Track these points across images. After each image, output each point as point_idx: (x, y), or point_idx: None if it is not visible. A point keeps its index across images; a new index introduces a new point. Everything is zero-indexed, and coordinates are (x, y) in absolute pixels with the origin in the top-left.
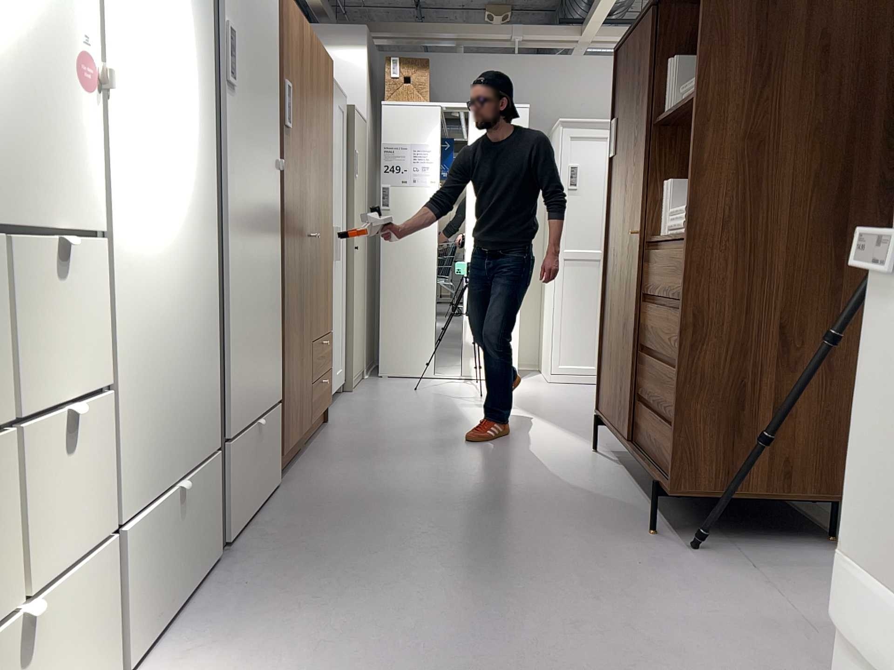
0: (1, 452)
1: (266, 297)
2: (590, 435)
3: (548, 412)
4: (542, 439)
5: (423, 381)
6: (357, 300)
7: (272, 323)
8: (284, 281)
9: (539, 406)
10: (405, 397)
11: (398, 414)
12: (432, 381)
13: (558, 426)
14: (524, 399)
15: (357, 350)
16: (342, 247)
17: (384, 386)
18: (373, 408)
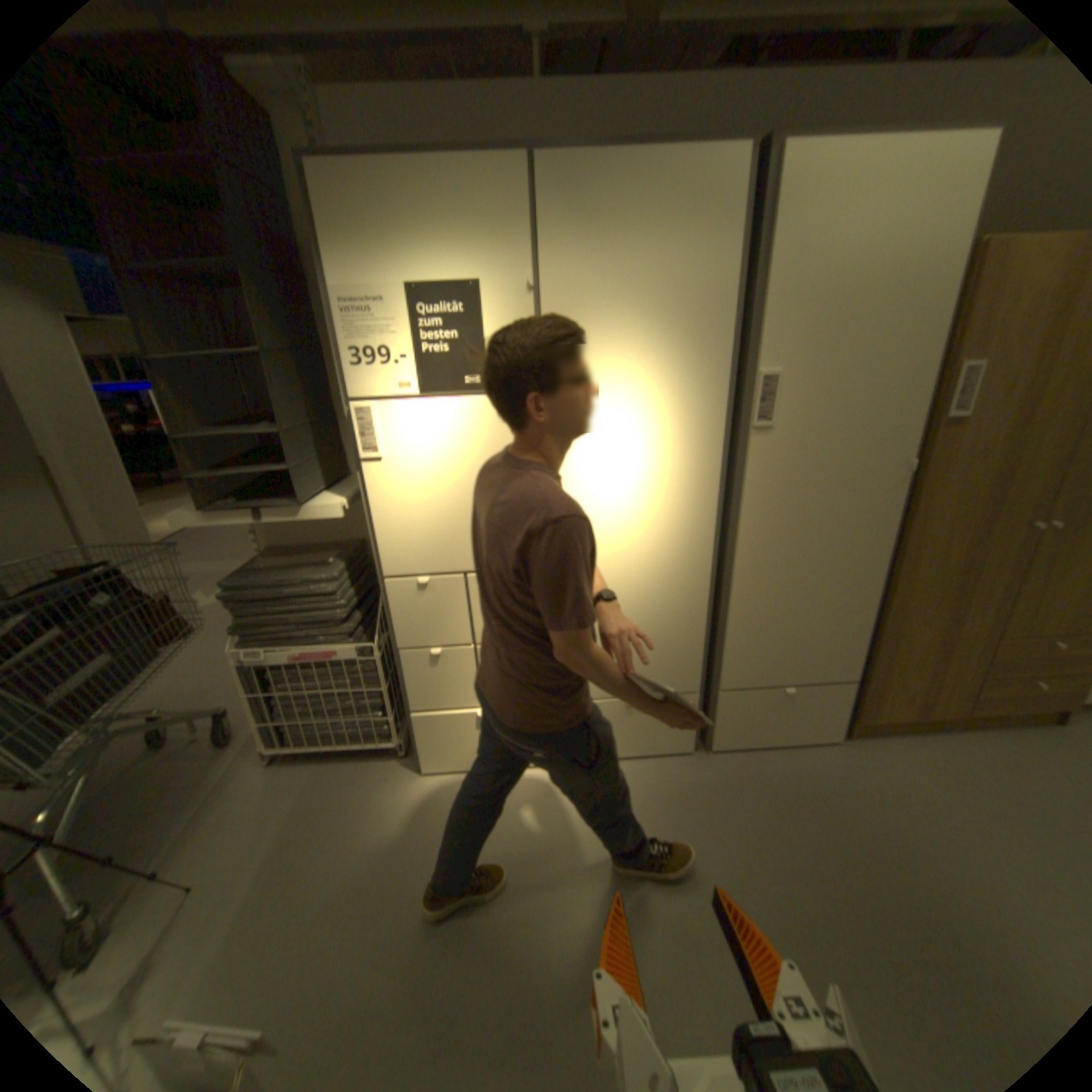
0: (473, 653)
1: (835, 596)
2: None
3: None
4: None
5: None
6: None
7: (849, 618)
8: (901, 580)
9: None
10: None
11: None
12: None
13: None
14: None
15: None
16: None
17: None
18: None
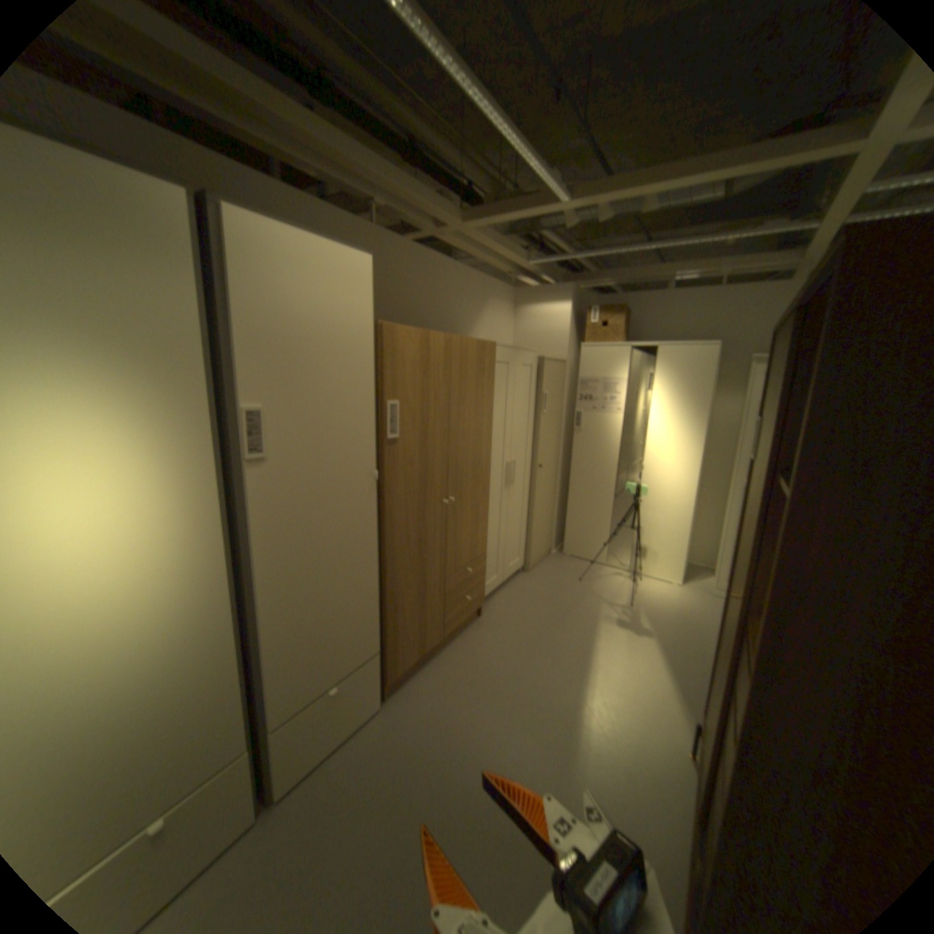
0: None
1: (348, 592)
2: (704, 720)
3: (680, 655)
4: (645, 710)
5: (595, 569)
6: (542, 504)
7: (362, 605)
8: (387, 562)
9: (678, 639)
10: (565, 591)
11: (541, 619)
12: (603, 569)
13: (677, 688)
14: (670, 621)
15: (538, 542)
16: (525, 471)
17: (560, 569)
18: (528, 604)
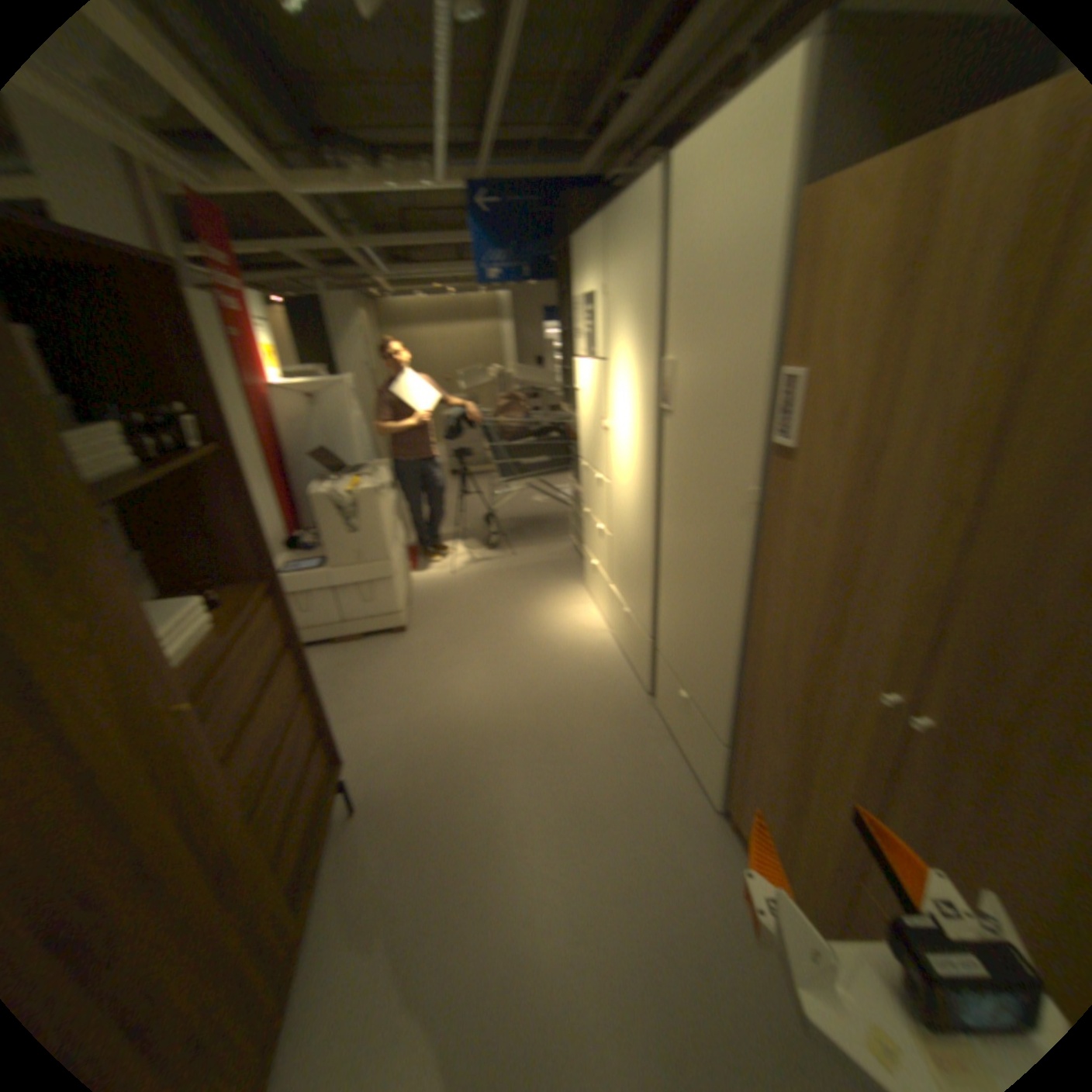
0: (592, 522)
1: (706, 616)
2: None
3: None
4: None
5: None
6: None
7: (715, 653)
8: (750, 644)
9: None
10: None
11: None
12: None
13: None
14: None
15: None
16: None
17: None
18: None
